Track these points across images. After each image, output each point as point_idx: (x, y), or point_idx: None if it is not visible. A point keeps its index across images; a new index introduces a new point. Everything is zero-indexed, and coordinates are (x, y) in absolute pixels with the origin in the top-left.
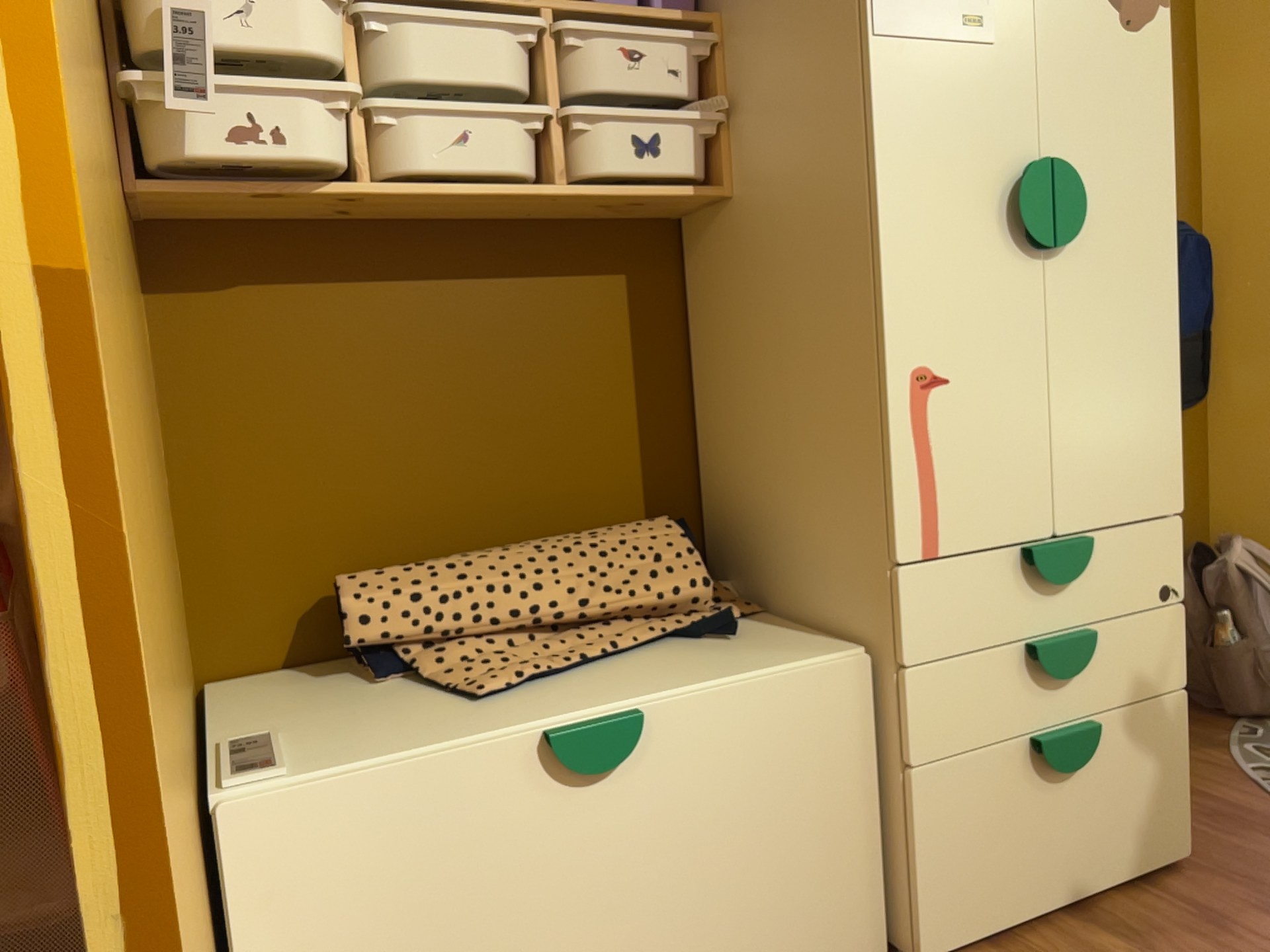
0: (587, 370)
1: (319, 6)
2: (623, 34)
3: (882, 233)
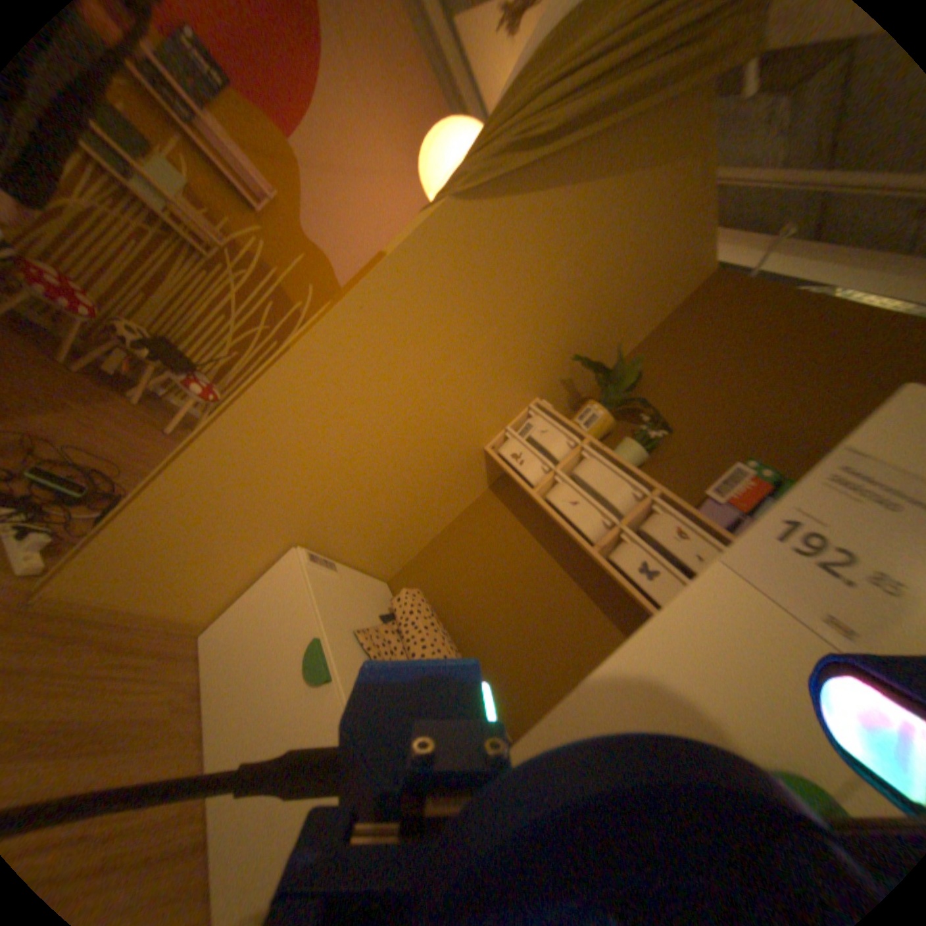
0: (565, 653)
1: (571, 439)
2: (681, 522)
3: (613, 661)
